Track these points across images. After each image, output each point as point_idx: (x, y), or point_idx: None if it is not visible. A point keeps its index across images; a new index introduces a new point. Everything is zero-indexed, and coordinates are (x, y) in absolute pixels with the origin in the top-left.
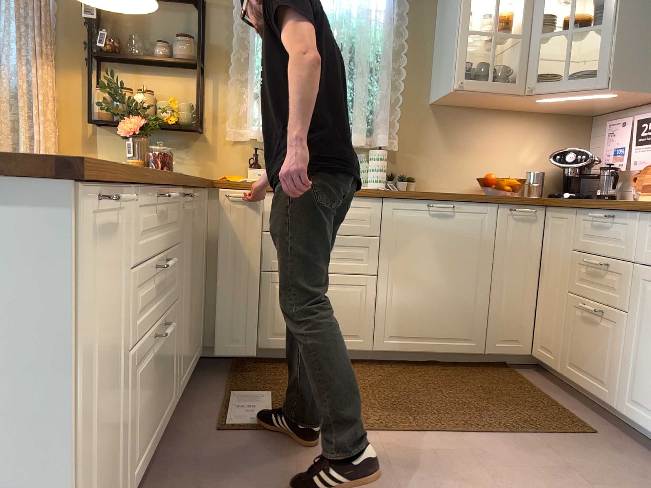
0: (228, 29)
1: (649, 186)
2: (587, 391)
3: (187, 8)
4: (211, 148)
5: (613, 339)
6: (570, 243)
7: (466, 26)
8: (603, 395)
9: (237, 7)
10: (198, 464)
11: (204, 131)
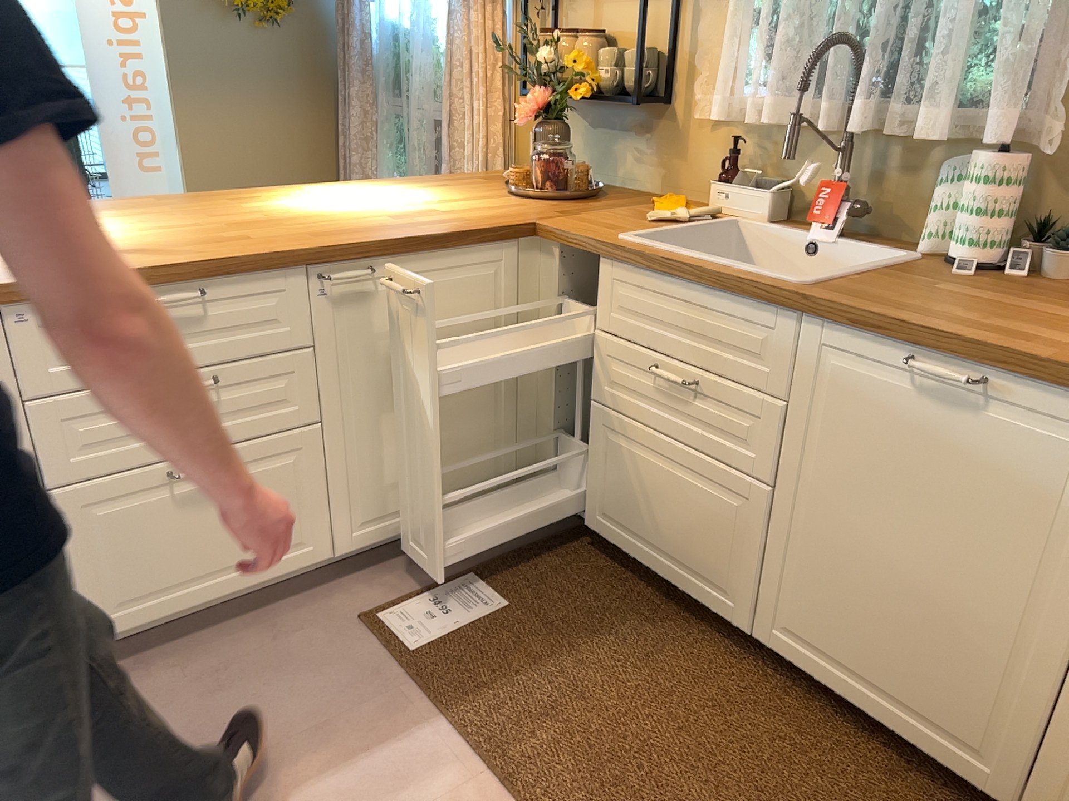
0: None
1: None
2: None
3: None
4: (678, 136)
5: None
6: None
7: None
8: None
9: None
10: (277, 643)
11: (668, 101)
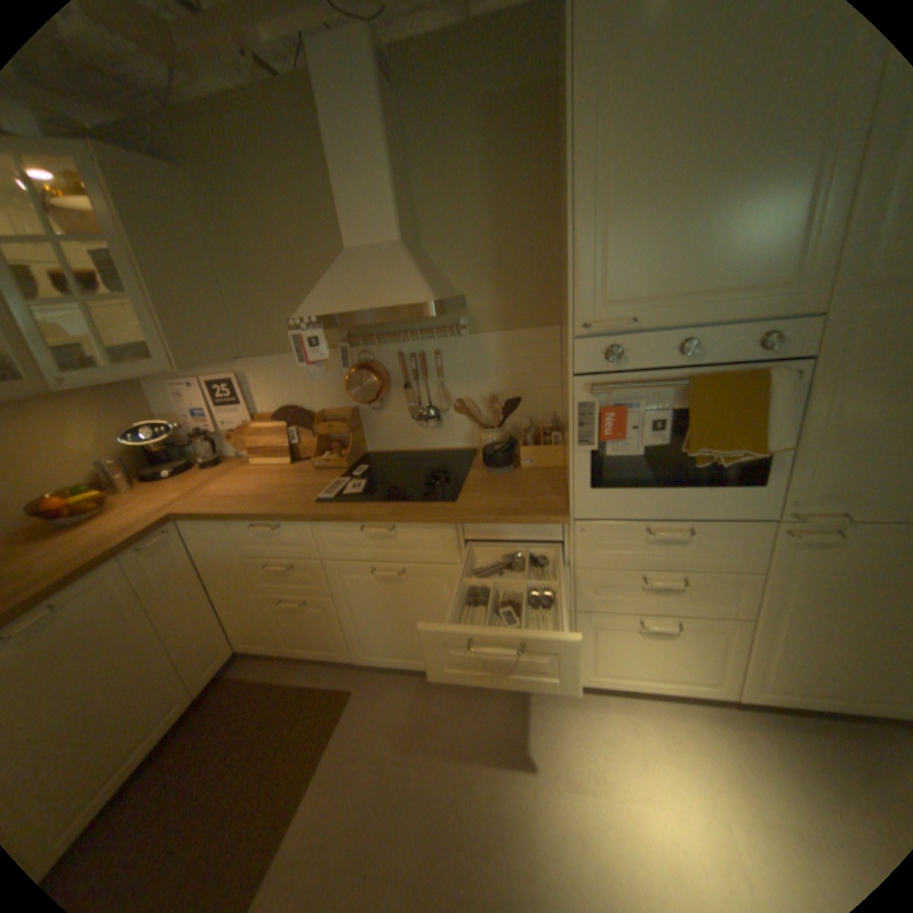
0: None
1: (253, 449)
2: (315, 660)
3: None
4: None
5: (325, 618)
6: (232, 553)
7: None
8: (334, 658)
9: None
10: None
11: None
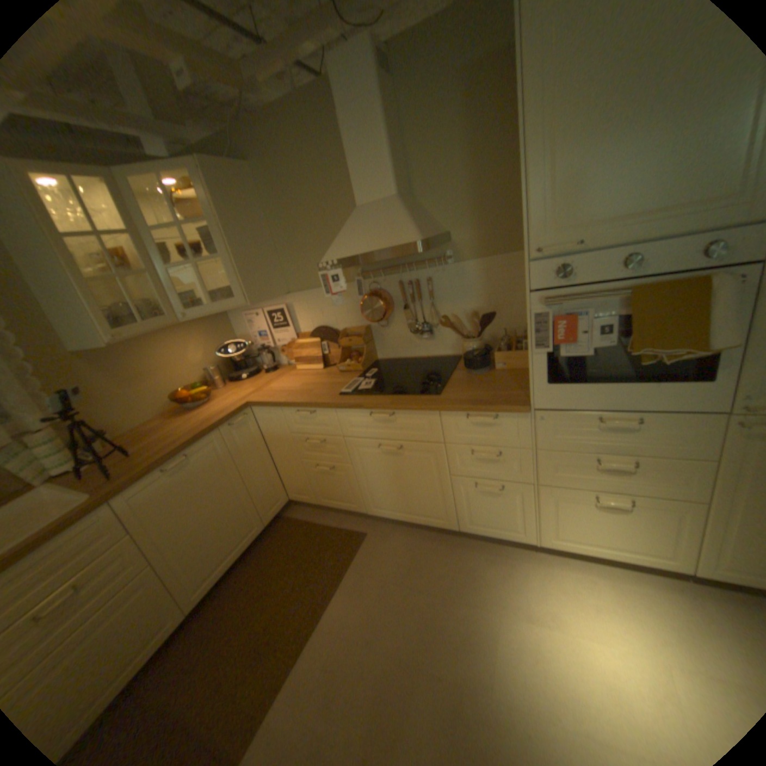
0: None
1: (298, 358)
2: (341, 509)
3: None
4: None
5: (347, 479)
6: (285, 429)
7: (75, 275)
8: (354, 508)
9: None
10: None
11: None
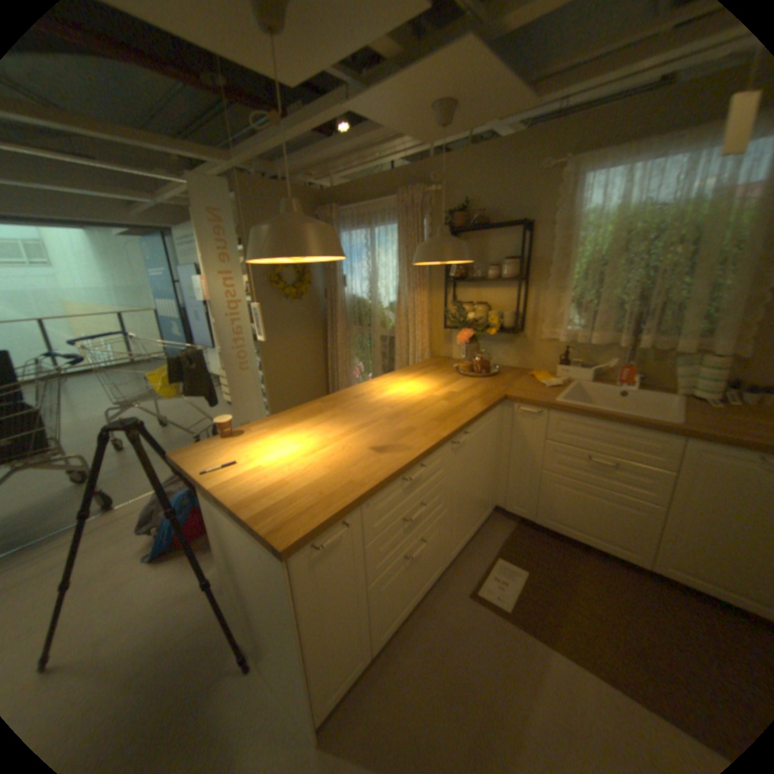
0: (552, 240)
1: None
2: None
3: (517, 228)
4: (529, 343)
5: None
6: None
7: None
8: None
9: (559, 221)
10: (445, 625)
11: (524, 330)
